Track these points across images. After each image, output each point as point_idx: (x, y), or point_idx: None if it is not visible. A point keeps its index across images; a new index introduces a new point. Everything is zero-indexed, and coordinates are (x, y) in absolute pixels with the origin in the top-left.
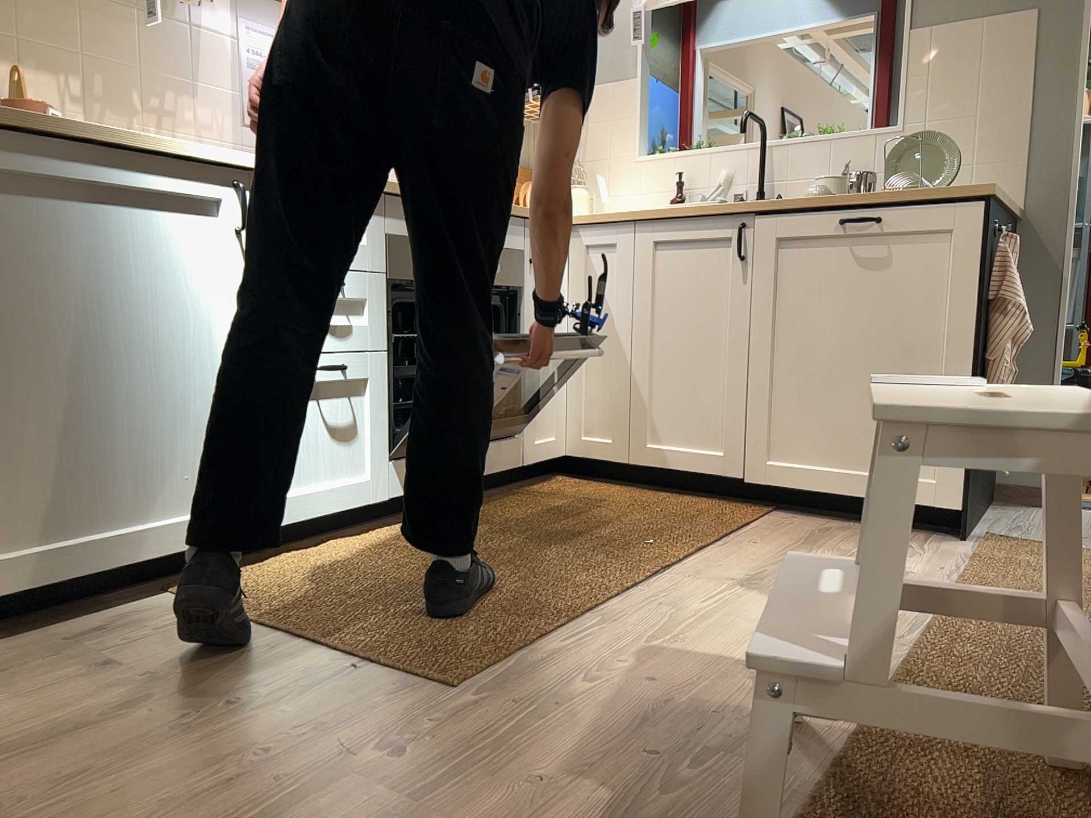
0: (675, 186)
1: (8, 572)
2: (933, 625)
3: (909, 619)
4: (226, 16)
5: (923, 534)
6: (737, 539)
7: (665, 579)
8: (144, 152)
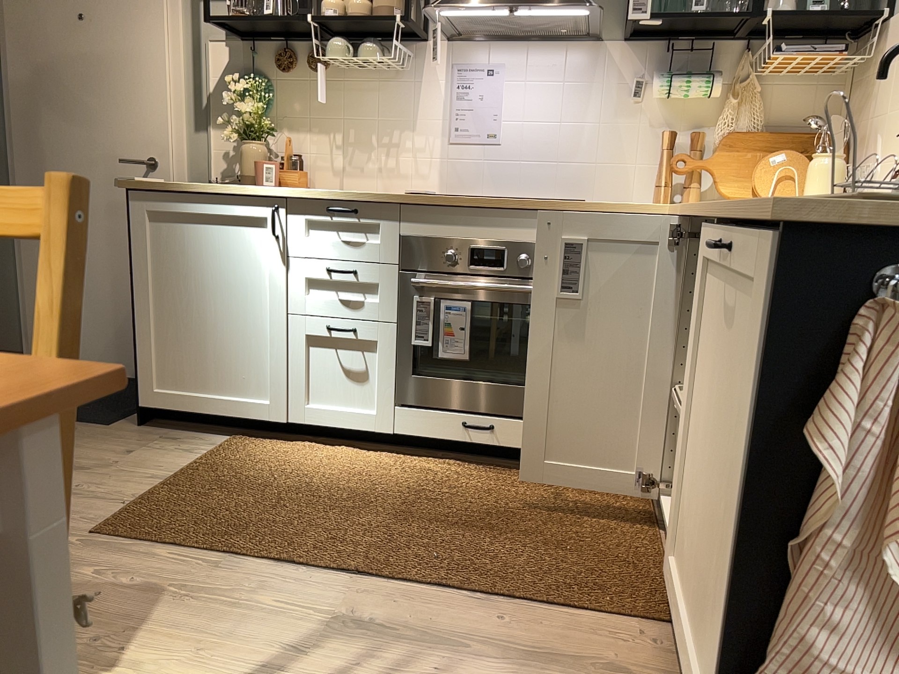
0: None
1: (160, 397)
2: None
3: None
4: (439, 67)
5: None
6: (487, 603)
7: (329, 576)
8: (222, 195)
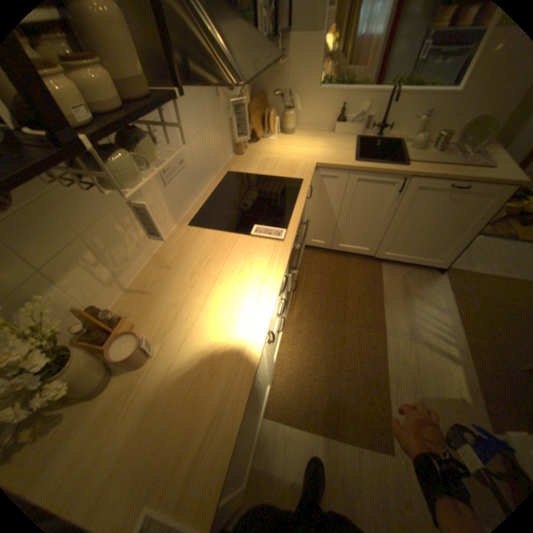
0: (338, 106)
1: (246, 483)
2: (473, 353)
3: (464, 349)
4: None
5: (432, 273)
6: (391, 299)
7: (392, 343)
8: (251, 385)
